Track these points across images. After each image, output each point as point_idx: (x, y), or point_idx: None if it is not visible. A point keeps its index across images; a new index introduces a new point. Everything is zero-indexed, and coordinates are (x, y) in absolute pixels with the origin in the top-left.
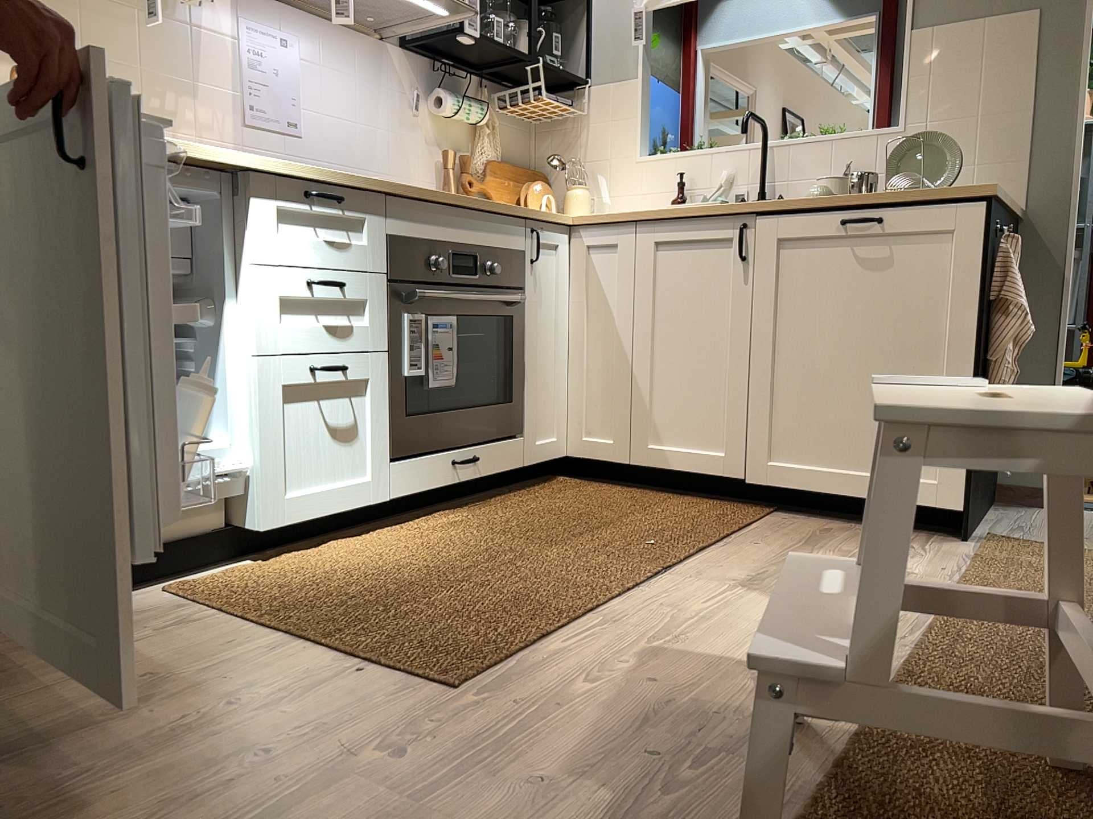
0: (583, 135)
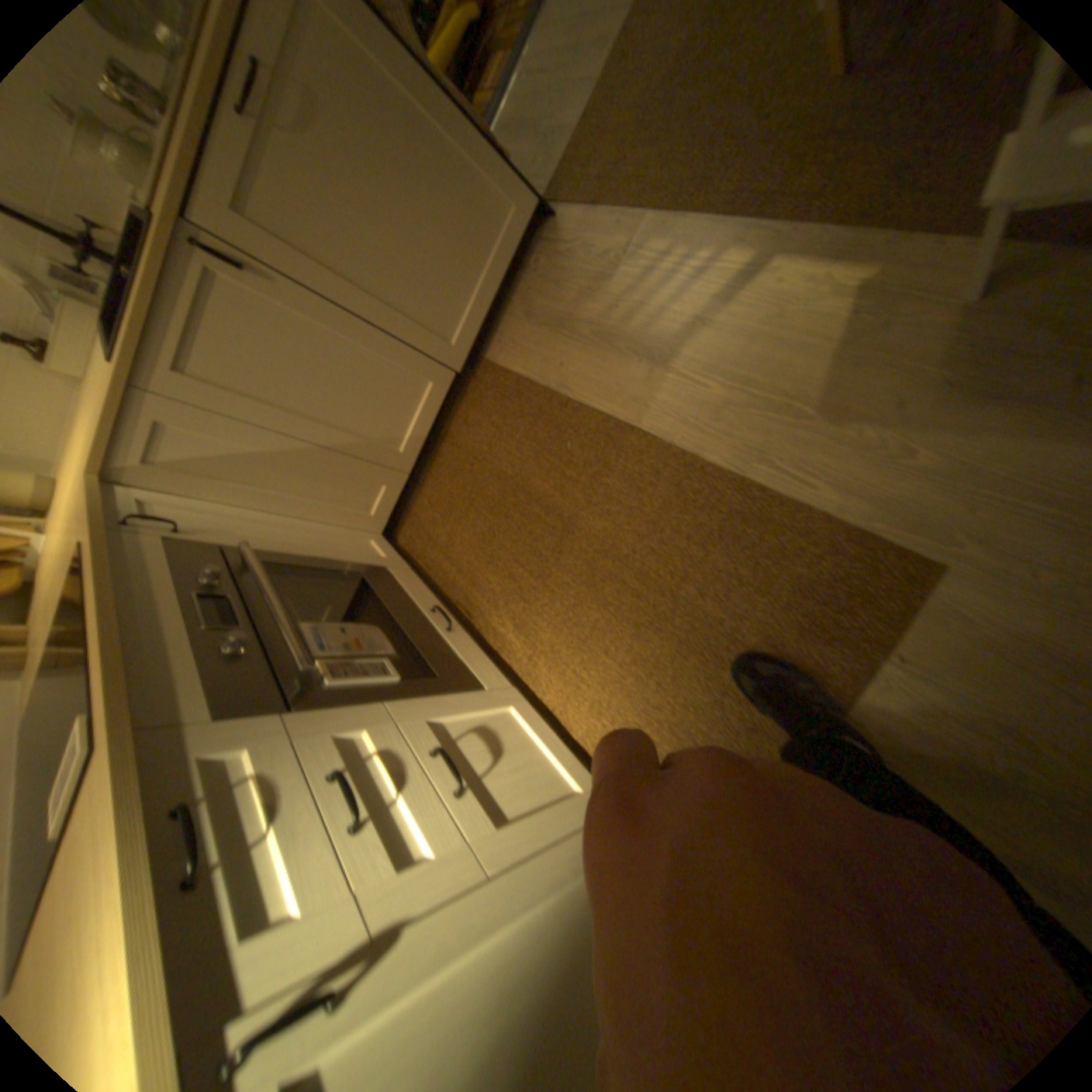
0: None
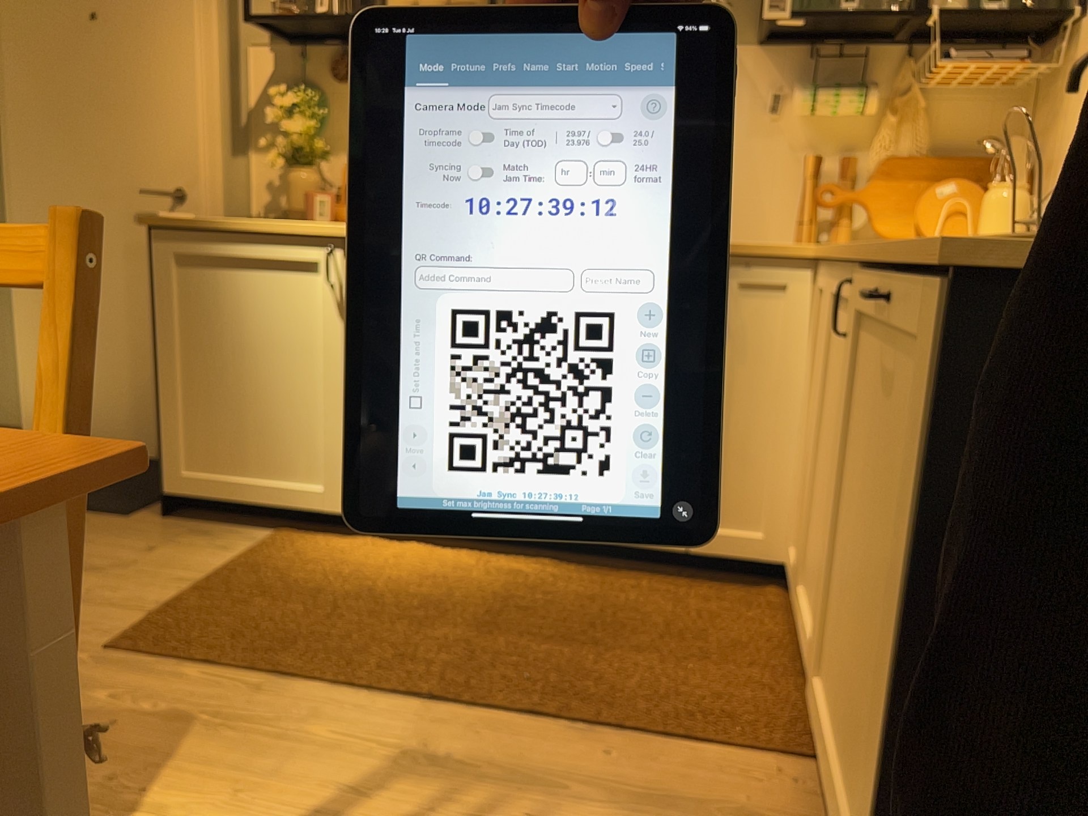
0: (1061, 100)
